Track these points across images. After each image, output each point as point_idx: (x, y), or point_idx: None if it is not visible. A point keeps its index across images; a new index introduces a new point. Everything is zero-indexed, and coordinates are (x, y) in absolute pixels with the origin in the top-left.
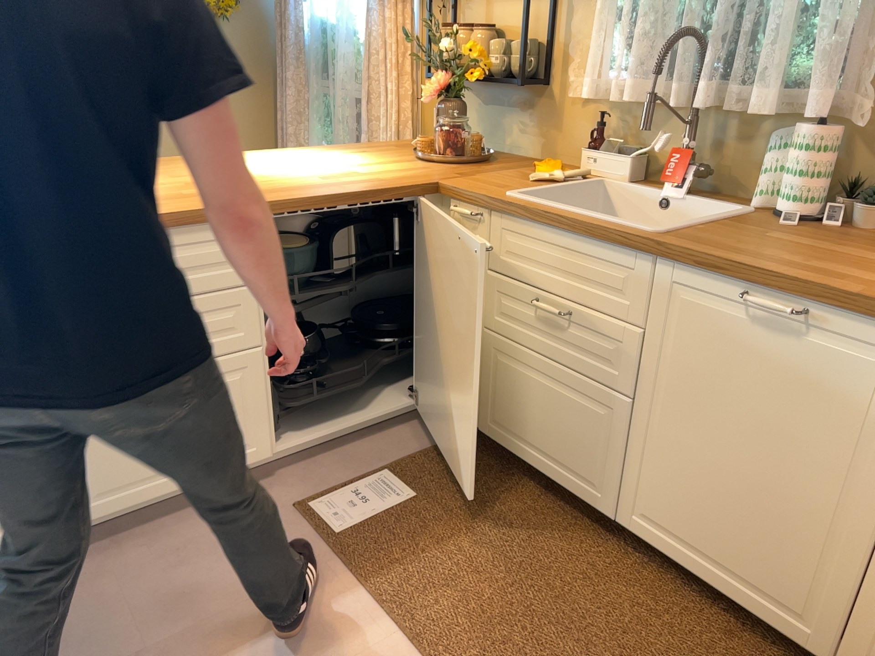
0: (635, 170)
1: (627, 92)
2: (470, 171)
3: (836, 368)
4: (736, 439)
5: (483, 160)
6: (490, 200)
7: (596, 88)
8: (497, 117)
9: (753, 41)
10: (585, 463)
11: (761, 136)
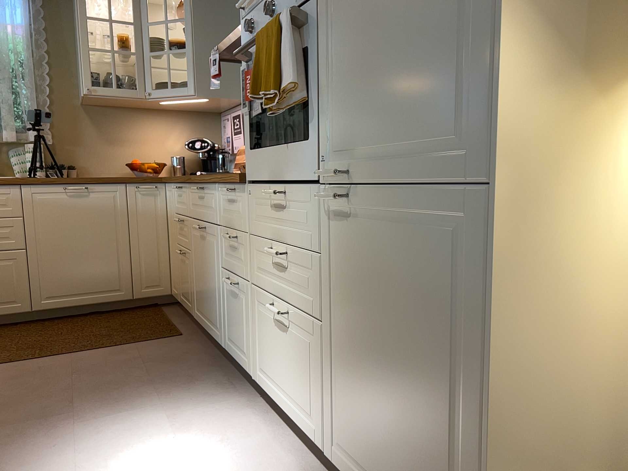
0: None
1: None
2: None
3: (101, 201)
4: (77, 241)
5: None
6: None
7: None
8: None
9: None
10: (6, 294)
11: (5, 152)
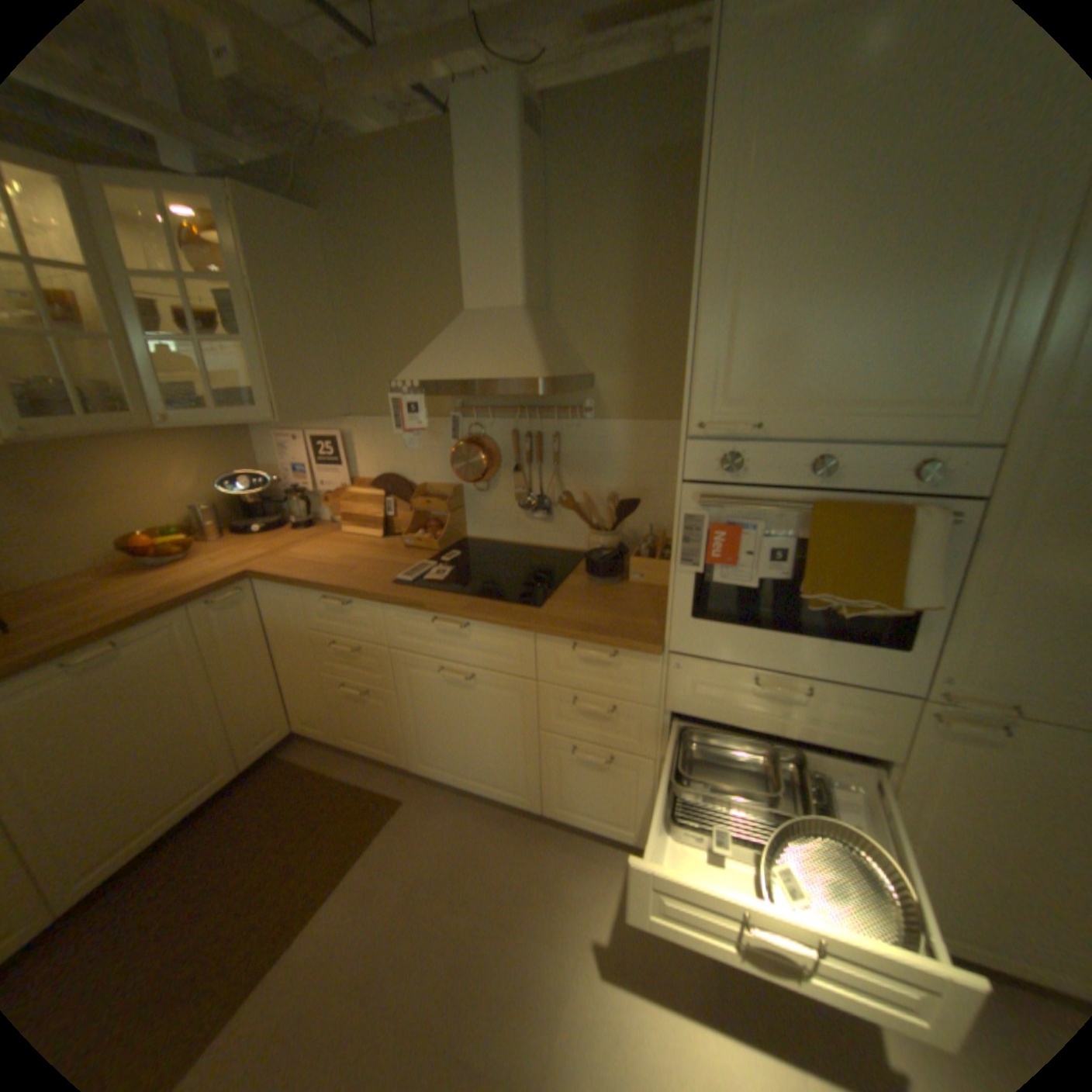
0: None
1: None
2: None
3: (150, 656)
4: (122, 746)
5: None
6: None
7: None
8: None
9: None
10: None
11: None
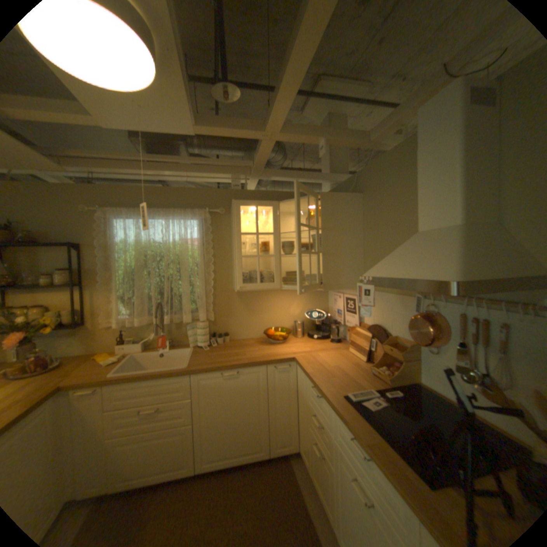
0: (142, 347)
1: (132, 322)
2: (63, 373)
3: (248, 382)
4: (229, 415)
5: (58, 365)
6: (102, 382)
7: (118, 323)
8: (50, 342)
9: (177, 302)
10: (176, 463)
11: (184, 326)
